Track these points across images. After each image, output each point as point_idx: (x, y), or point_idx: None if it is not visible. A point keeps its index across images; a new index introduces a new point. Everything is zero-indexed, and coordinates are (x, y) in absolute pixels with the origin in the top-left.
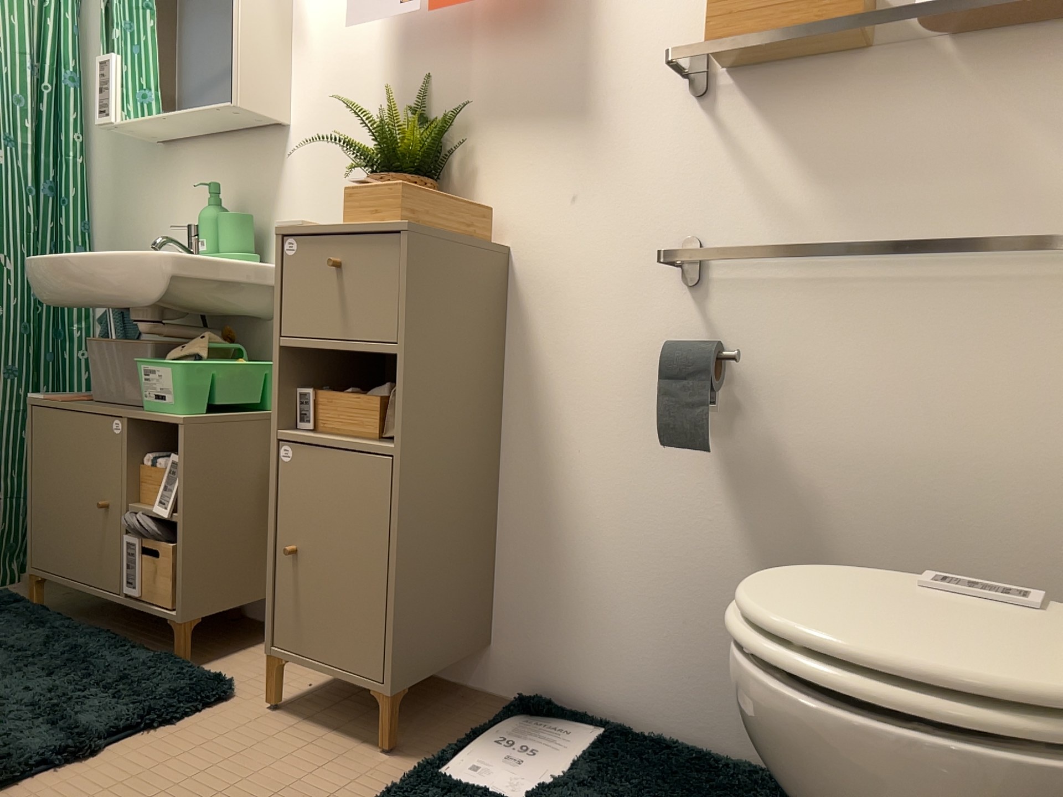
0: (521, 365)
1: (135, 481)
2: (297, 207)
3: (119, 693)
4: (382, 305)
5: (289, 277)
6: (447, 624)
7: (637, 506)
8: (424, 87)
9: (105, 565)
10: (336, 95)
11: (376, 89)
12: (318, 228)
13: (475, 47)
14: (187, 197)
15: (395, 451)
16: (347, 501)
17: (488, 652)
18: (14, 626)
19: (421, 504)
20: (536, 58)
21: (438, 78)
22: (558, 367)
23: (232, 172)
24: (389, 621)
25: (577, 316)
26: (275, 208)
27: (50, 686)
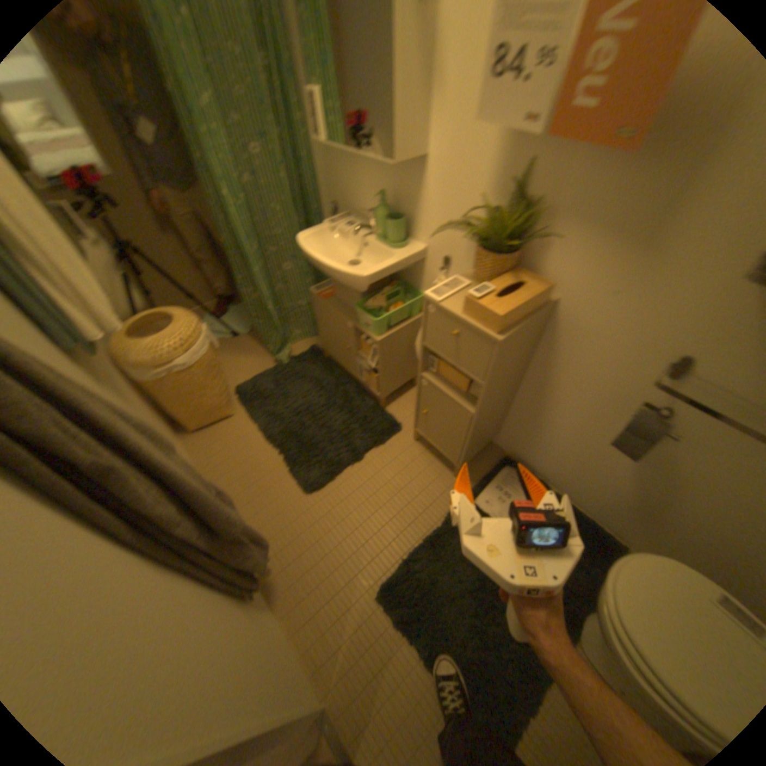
0: (548, 356)
1: (361, 345)
2: (432, 212)
3: (367, 428)
4: (480, 364)
5: (432, 321)
6: (486, 442)
7: (588, 436)
8: (531, 166)
9: (353, 365)
10: (464, 144)
11: (494, 150)
12: (451, 311)
13: (583, 146)
14: (368, 176)
15: (477, 415)
16: (453, 414)
17: (500, 435)
18: (326, 374)
19: (484, 423)
20: (633, 178)
21: (544, 161)
22: (569, 368)
23: (393, 172)
24: (465, 454)
25: (590, 353)
26: (419, 207)
27: (345, 419)
